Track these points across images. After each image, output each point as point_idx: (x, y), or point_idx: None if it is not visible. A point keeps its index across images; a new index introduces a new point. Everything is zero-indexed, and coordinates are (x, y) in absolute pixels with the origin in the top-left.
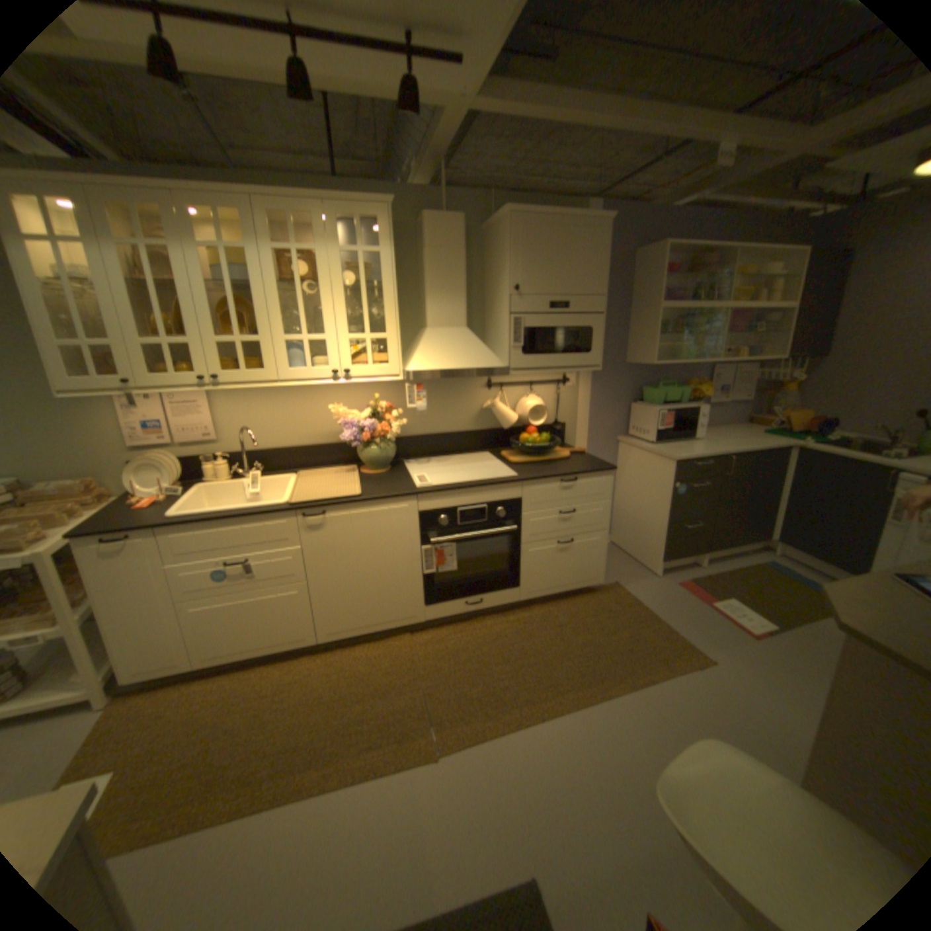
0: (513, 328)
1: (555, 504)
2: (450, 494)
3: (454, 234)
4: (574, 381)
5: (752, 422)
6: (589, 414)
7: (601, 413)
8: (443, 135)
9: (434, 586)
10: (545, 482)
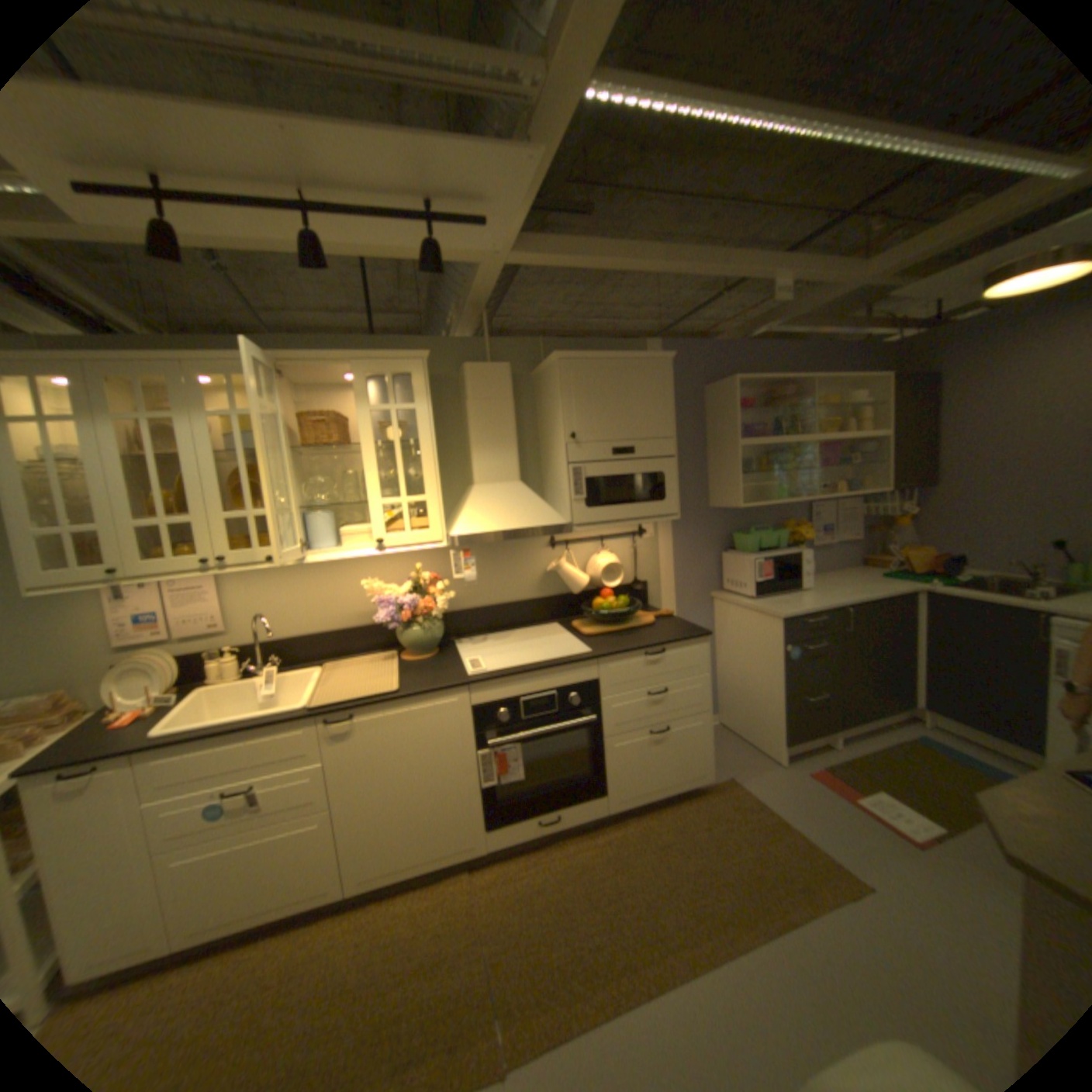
0: (573, 480)
1: (641, 684)
2: (510, 681)
3: (501, 384)
4: (652, 532)
5: (867, 564)
6: (674, 568)
7: (689, 566)
8: (481, 289)
9: (497, 803)
10: (626, 657)
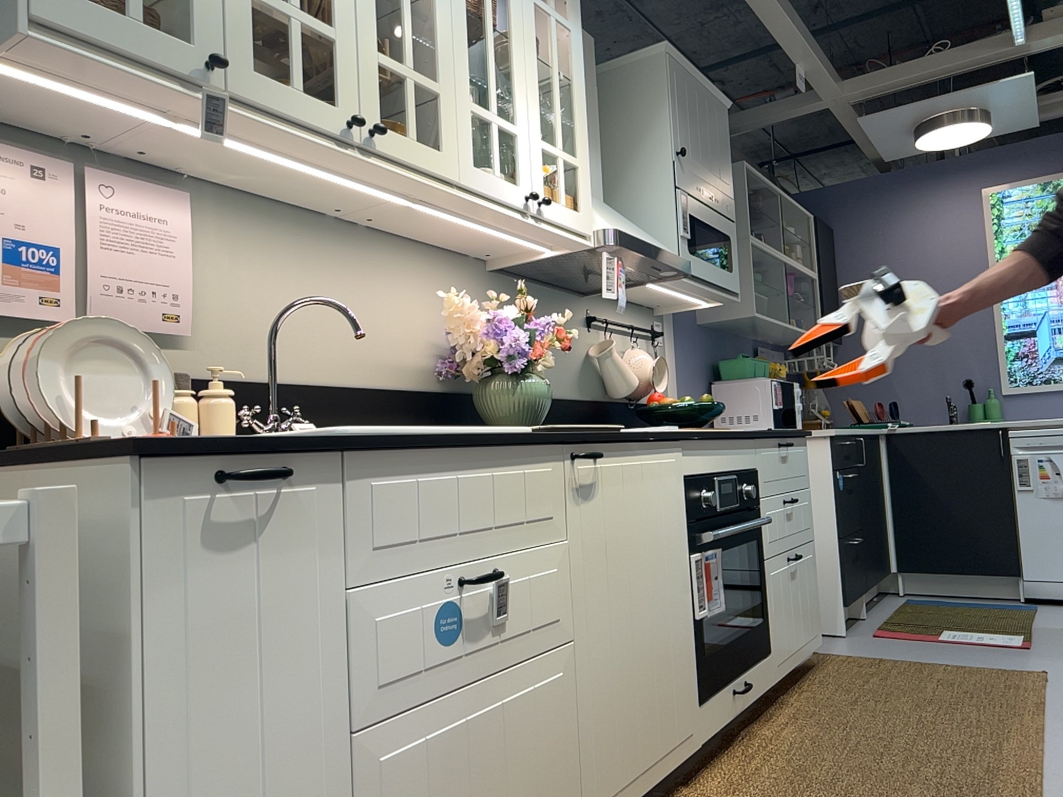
0: (682, 209)
1: (780, 485)
2: (708, 447)
3: (589, 62)
4: (664, 338)
5: None
6: (680, 394)
7: (689, 395)
8: None
9: (704, 652)
10: (771, 444)
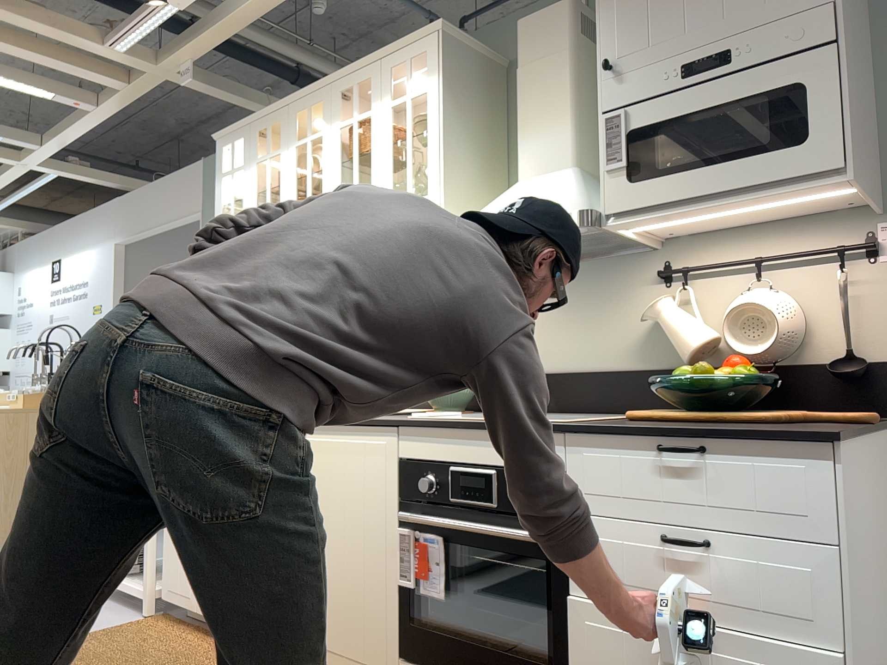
0: (605, 138)
1: (648, 509)
2: (440, 436)
3: (553, 34)
4: None
5: None
6: None
7: None
8: None
9: (415, 622)
10: (617, 443)
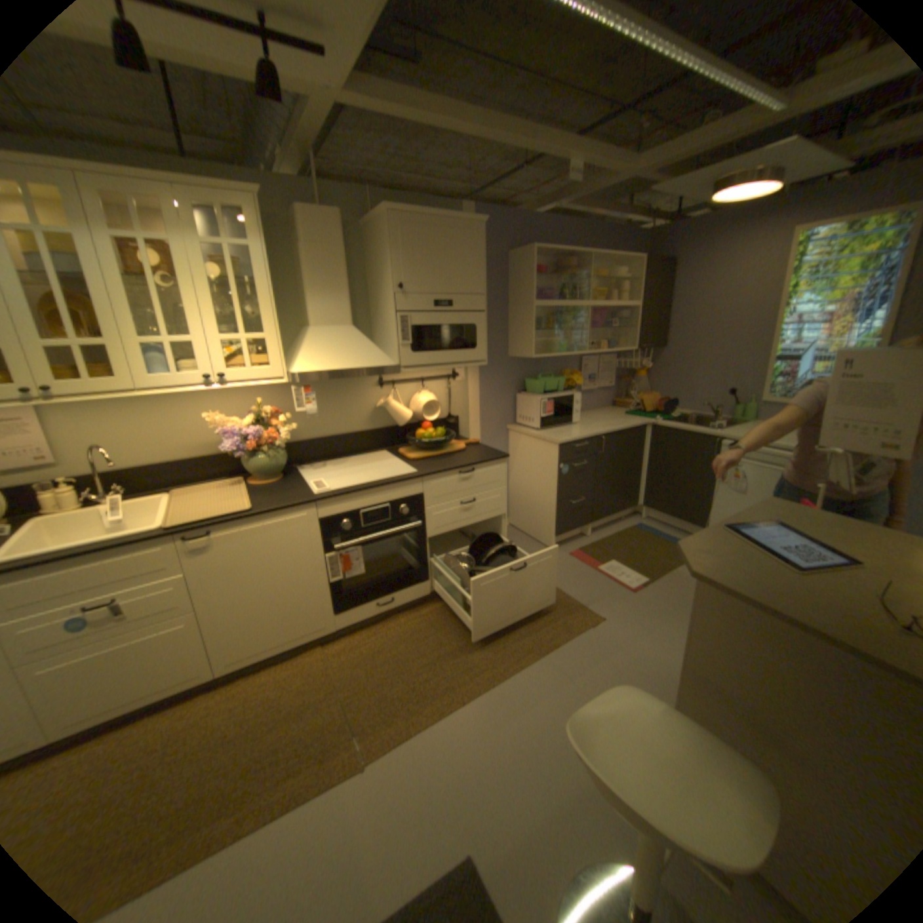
0: (400, 327)
1: (455, 496)
2: (350, 498)
3: (330, 230)
4: (463, 375)
5: (615, 405)
6: (479, 406)
7: (490, 405)
8: (308, 125)
9: (342, 593)
10: (444, 476)
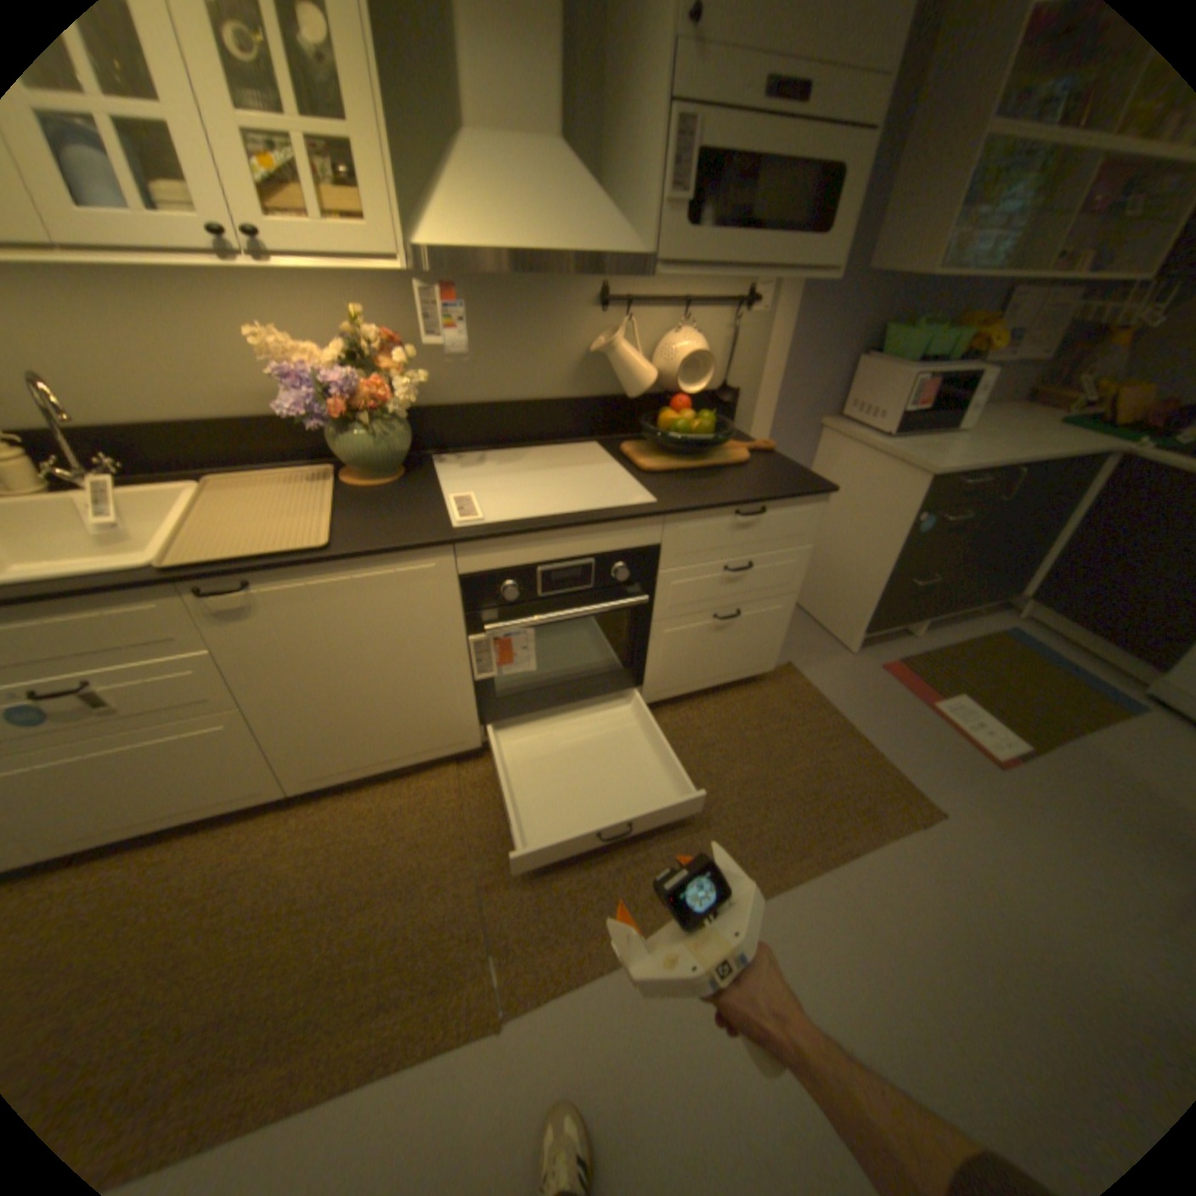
0: (675, 146)
1: (718, 555)
2: (522, 542)
3: None
4: (769, 301)
5: (1033, 398)
6: (784, 372)
7: (805, 371)
8: None
9: (495, 696)
10: (707, 516)
